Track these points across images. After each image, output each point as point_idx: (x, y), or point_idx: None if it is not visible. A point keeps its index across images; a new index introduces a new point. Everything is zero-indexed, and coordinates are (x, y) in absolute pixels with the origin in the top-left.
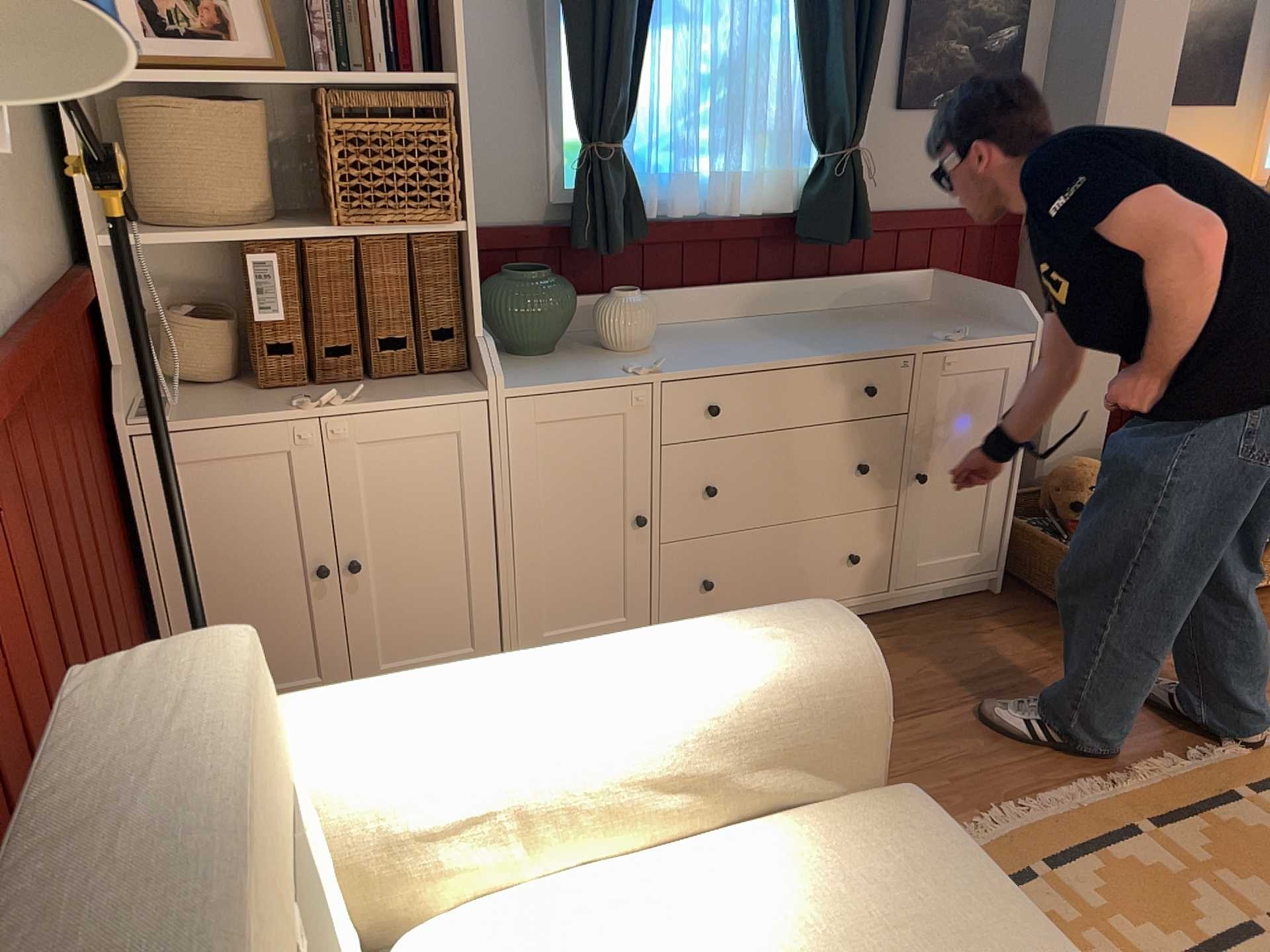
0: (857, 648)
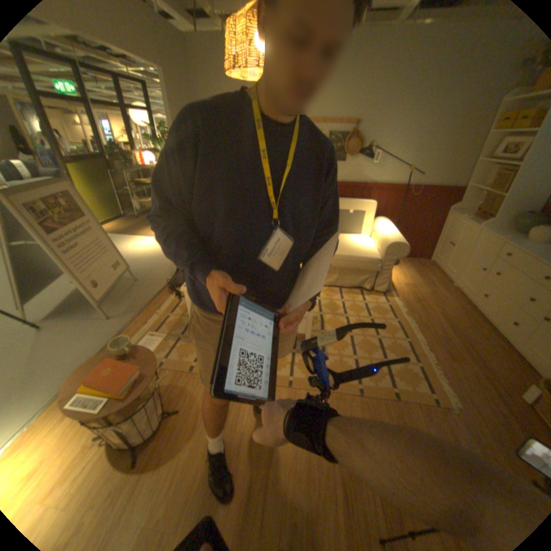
0: (392, 242)
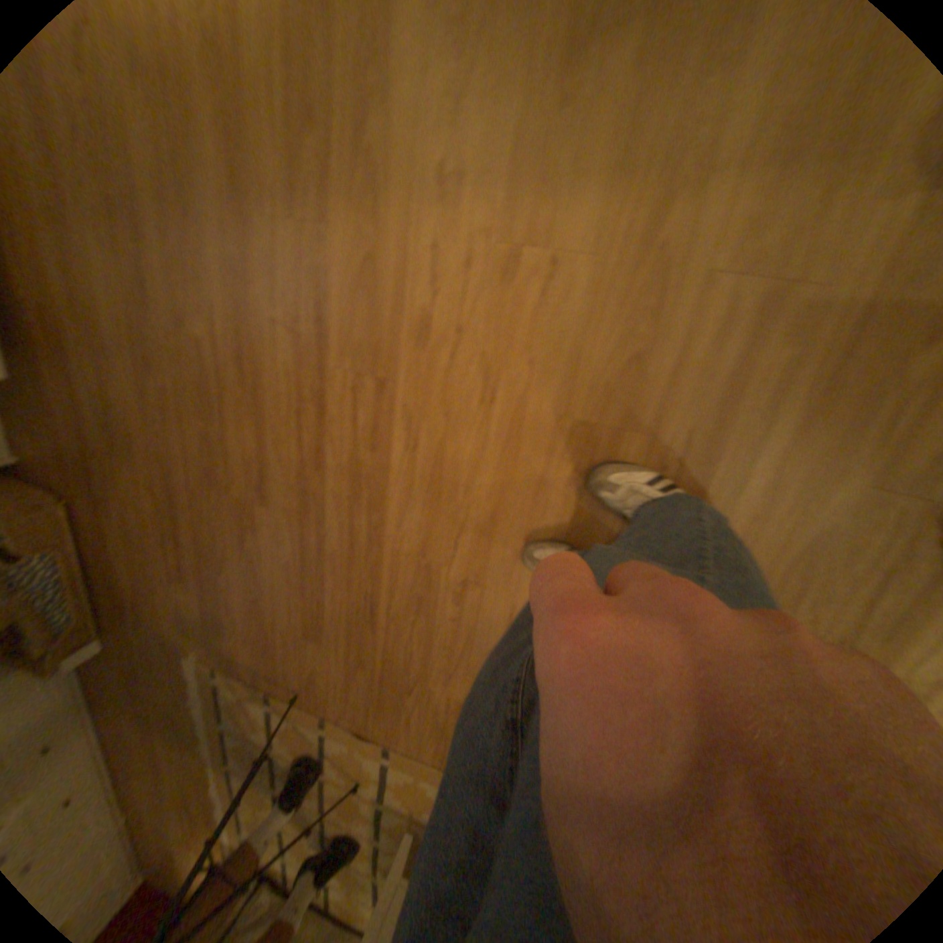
0: None
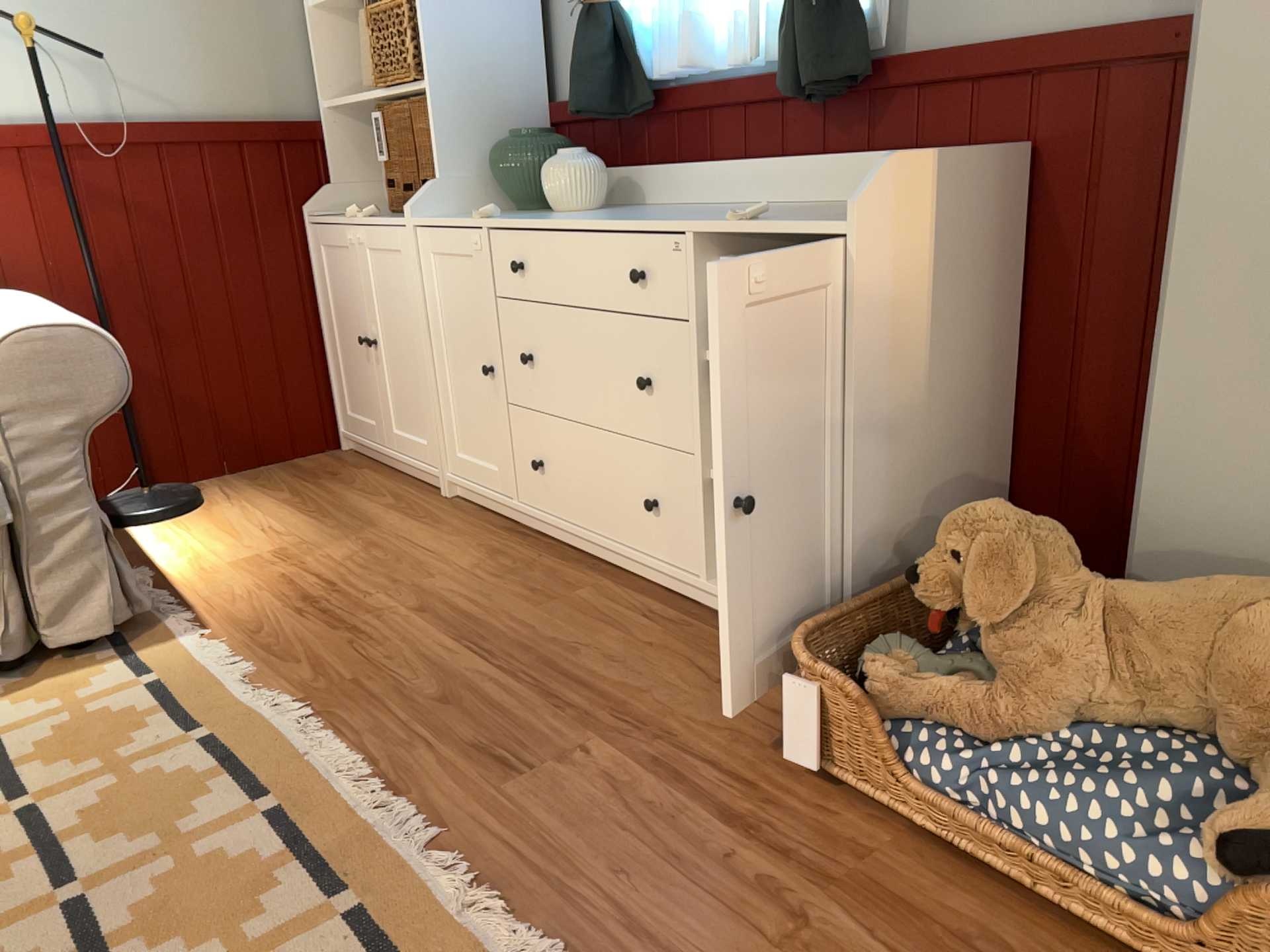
0: (8, 335)
